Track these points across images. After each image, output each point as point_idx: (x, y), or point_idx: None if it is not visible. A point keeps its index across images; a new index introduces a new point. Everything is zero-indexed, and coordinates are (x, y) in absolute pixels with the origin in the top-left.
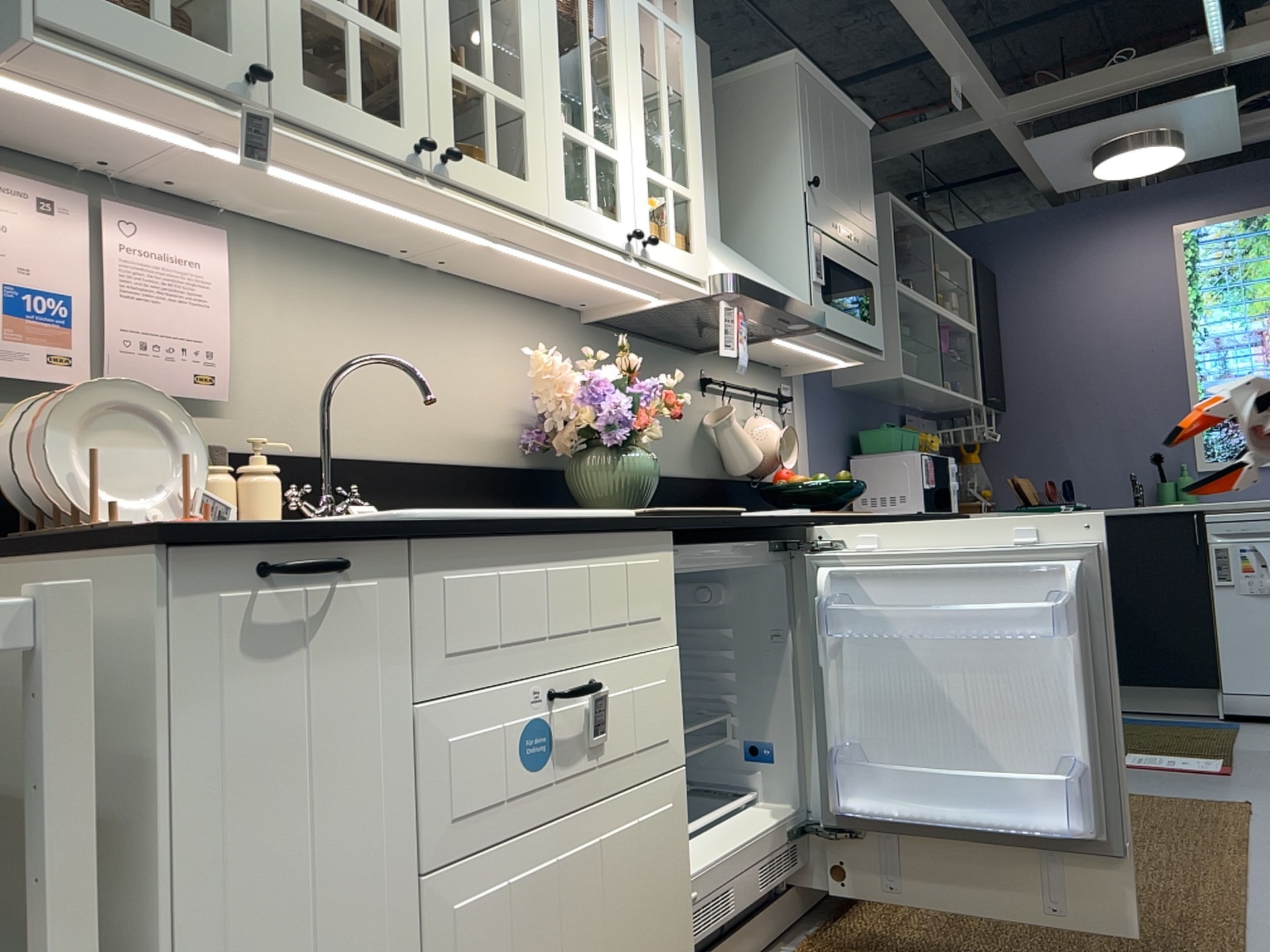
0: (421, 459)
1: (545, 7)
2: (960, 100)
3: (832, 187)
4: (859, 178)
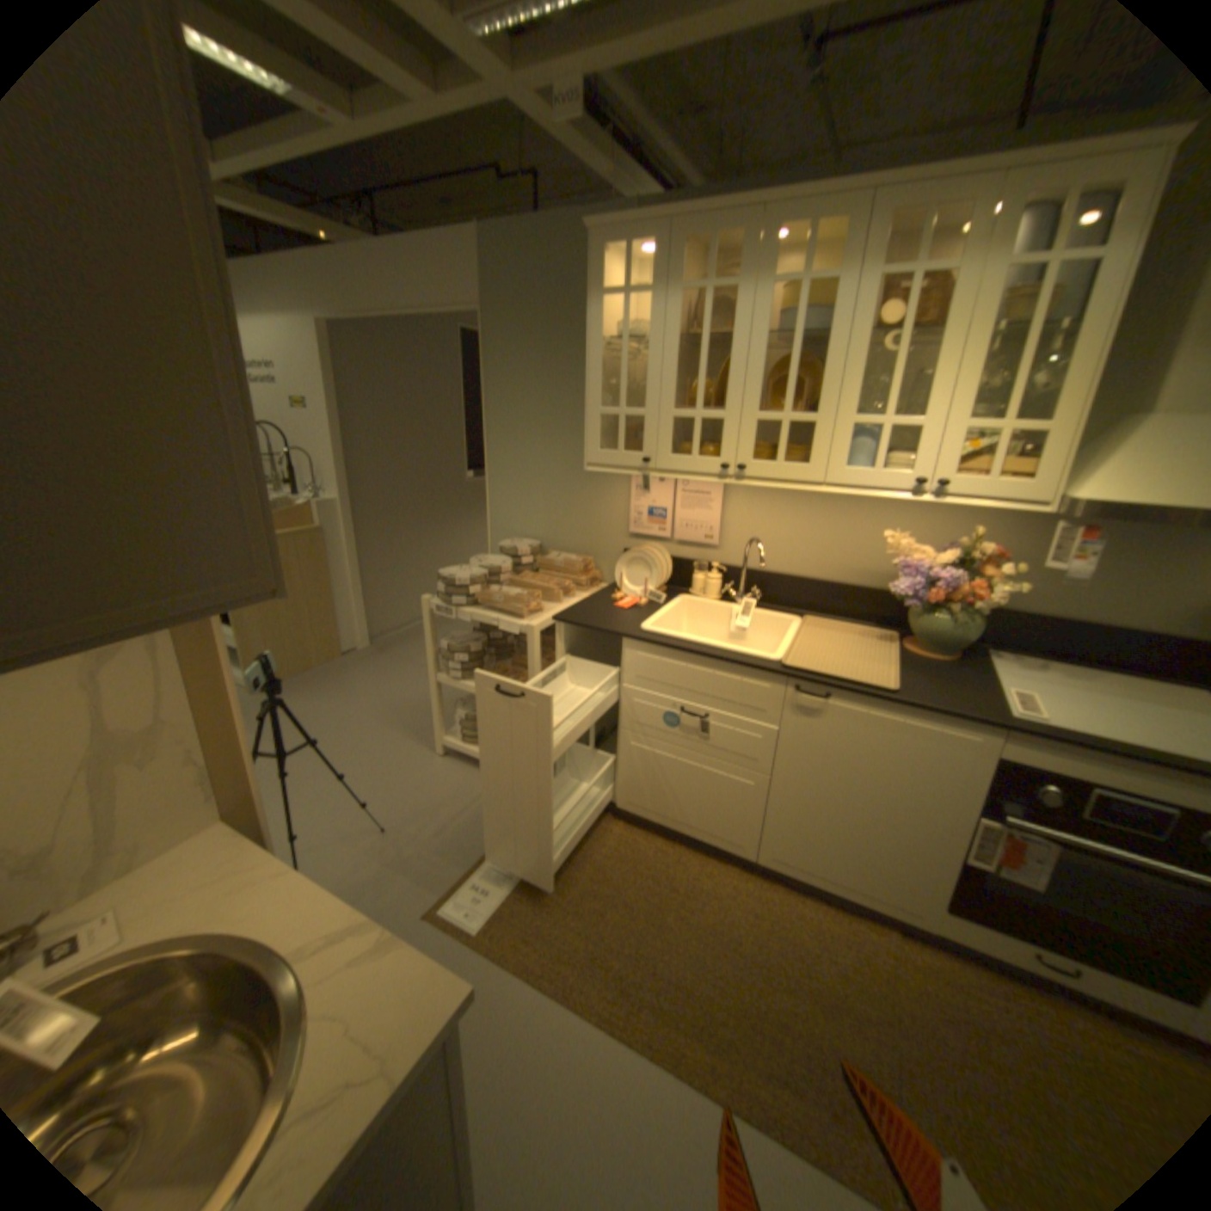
0: (821, 579)
1: (854, 339)
2: None
3: None
4: None
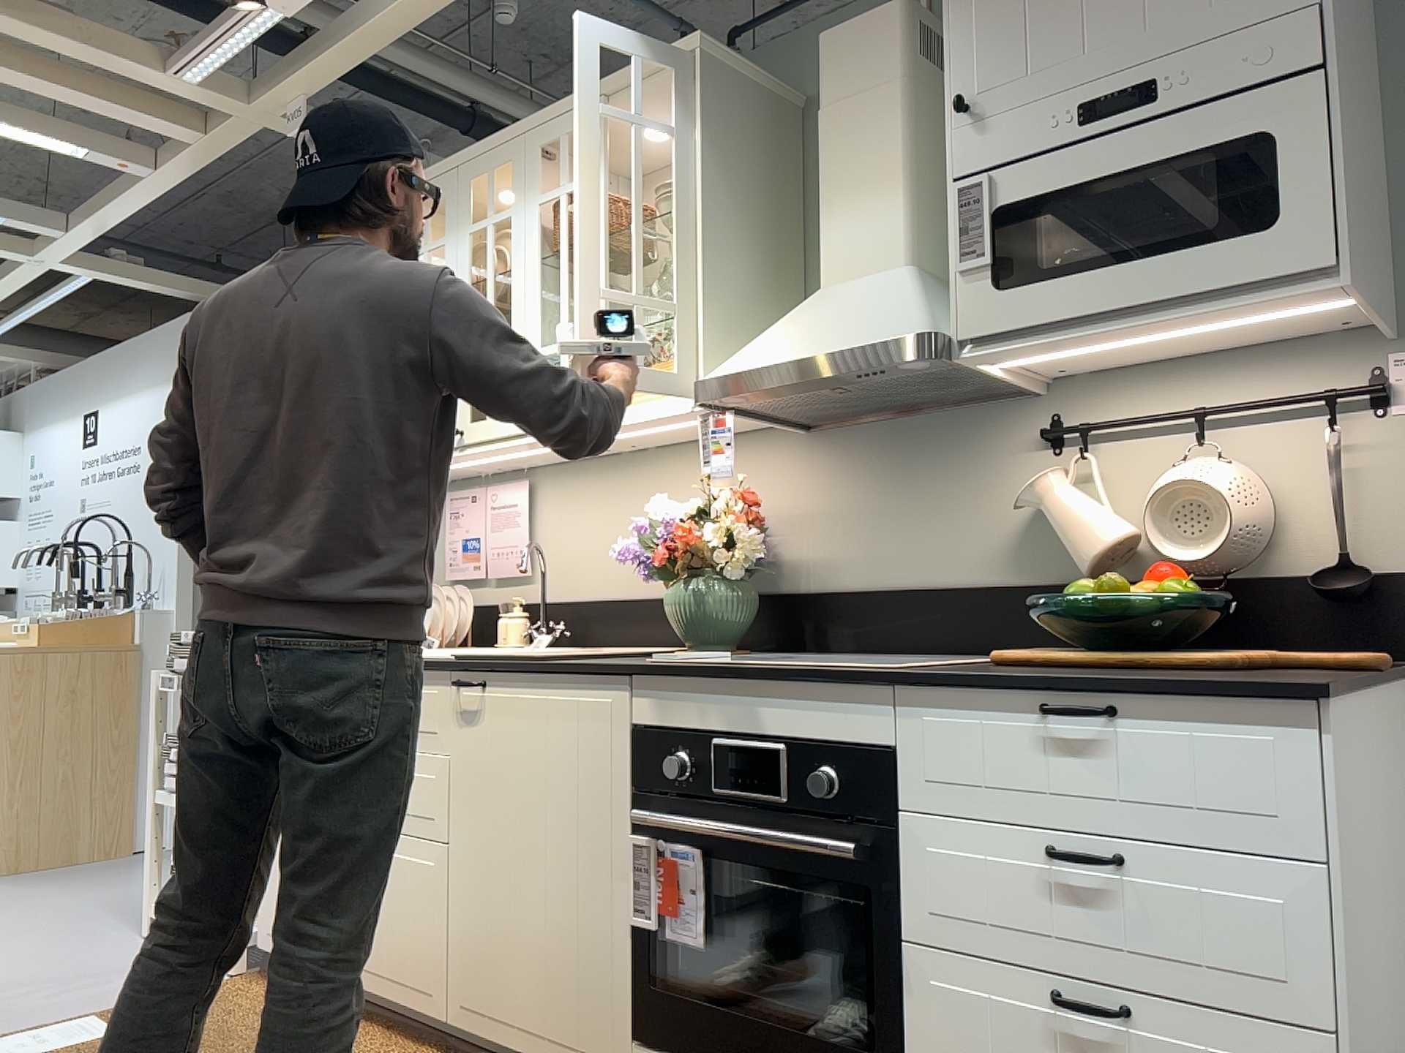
0: (635, 596)
1: (528, 270)
2: None
3: (1050, 53)
4: None
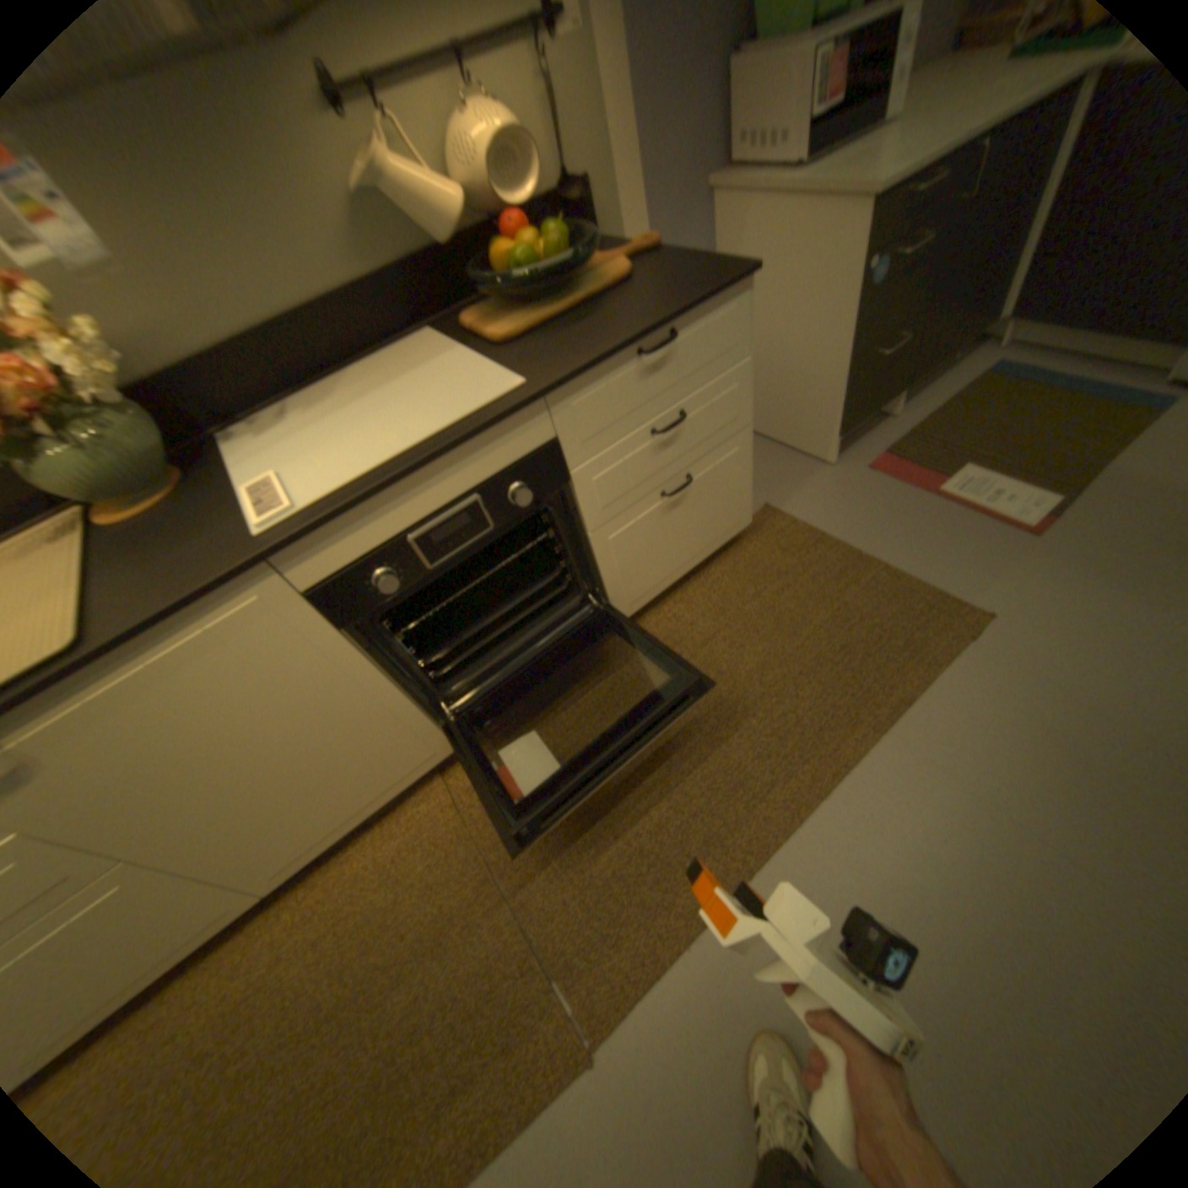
0: None
1: None
2: None
3: None
4: None
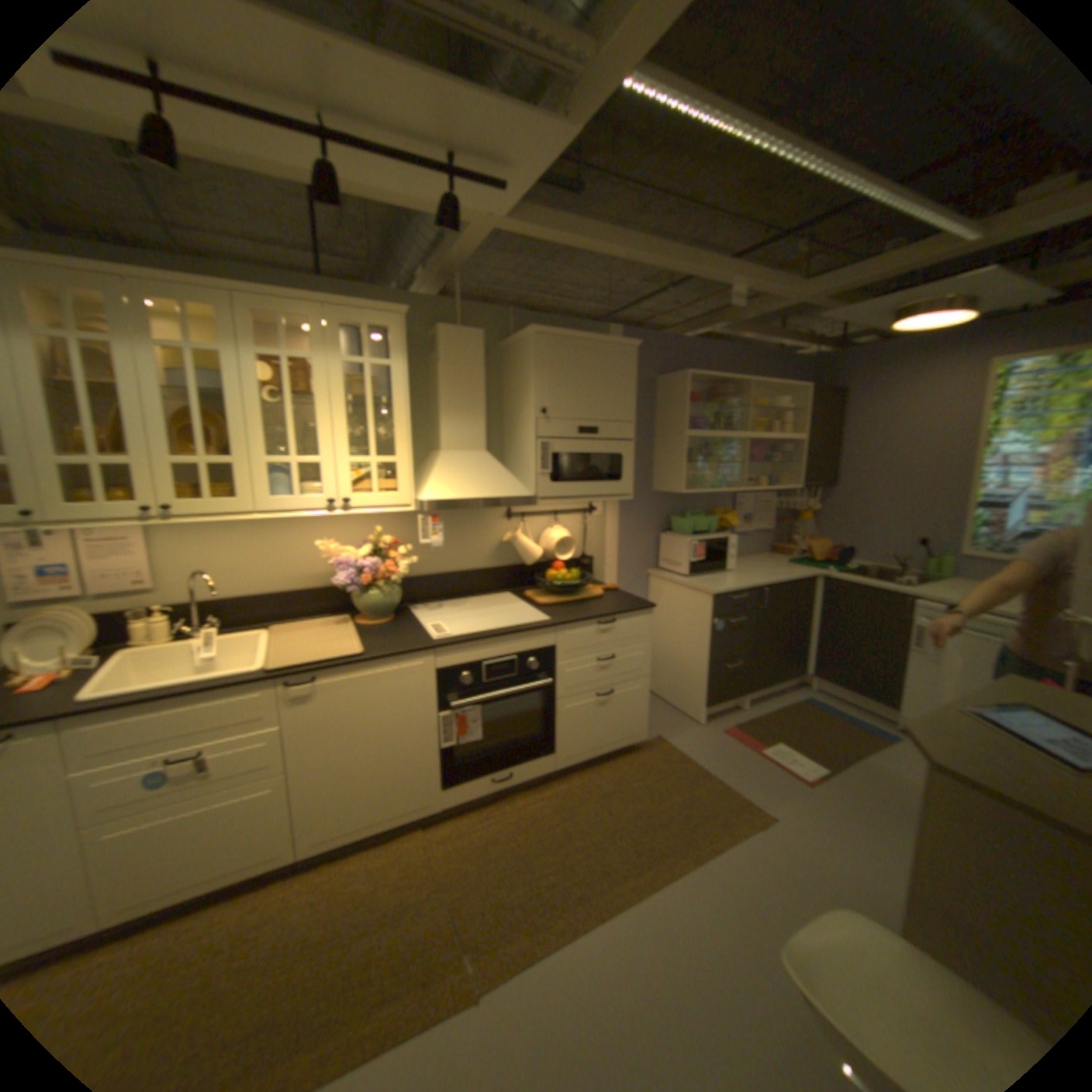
0: (277, 591)
1: (251, 399)
2: (743, 298)
3: (573, 405)
4: (613, 387)
